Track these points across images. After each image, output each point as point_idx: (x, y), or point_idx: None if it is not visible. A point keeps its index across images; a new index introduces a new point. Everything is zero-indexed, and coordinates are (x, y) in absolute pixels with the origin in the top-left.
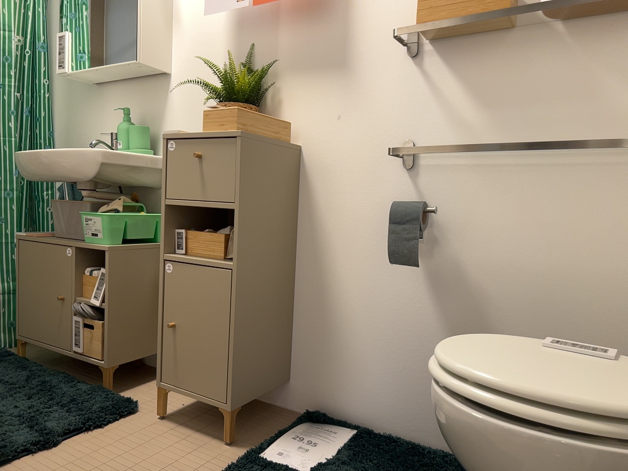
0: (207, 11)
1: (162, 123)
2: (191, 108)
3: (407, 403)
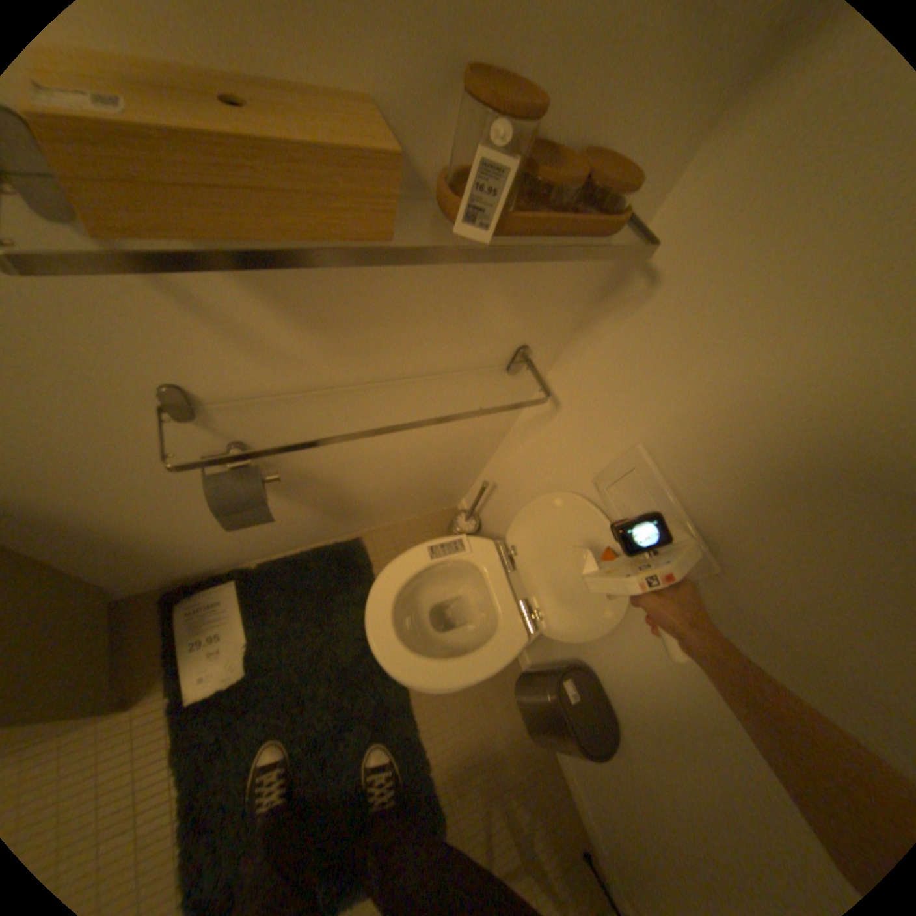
0: None
1: None
2: None
3: (271, 543)
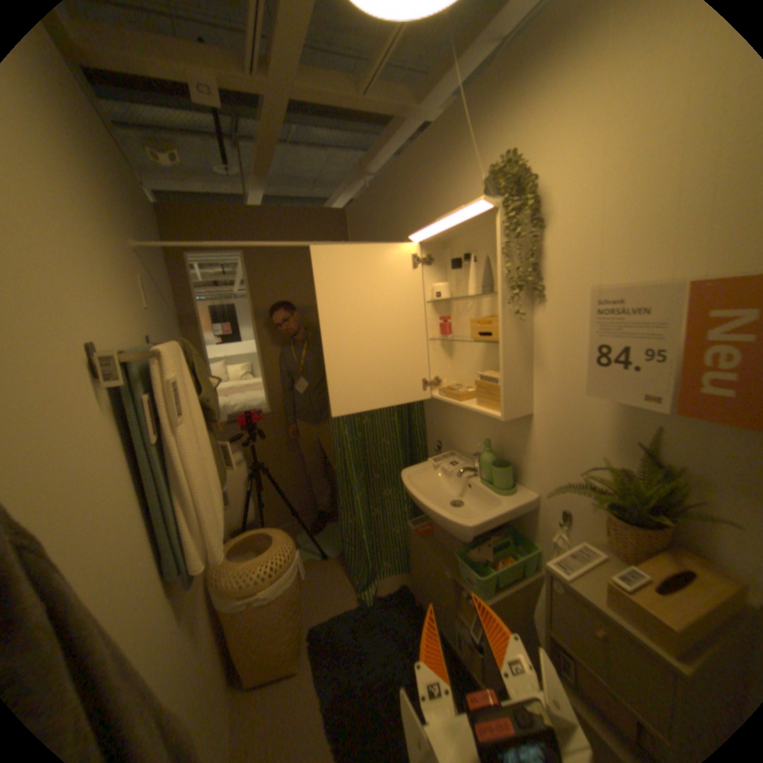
0: (592, 391)
1: (525, 457)
2: (560, 459)
3: None
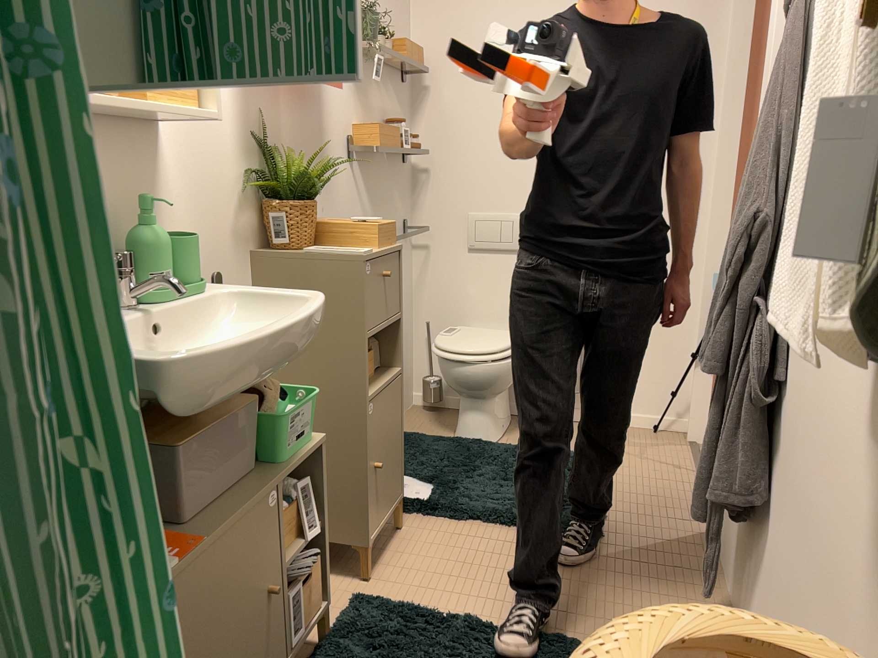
0: None
1: (162, 221)
2: (205, 195)
3: None
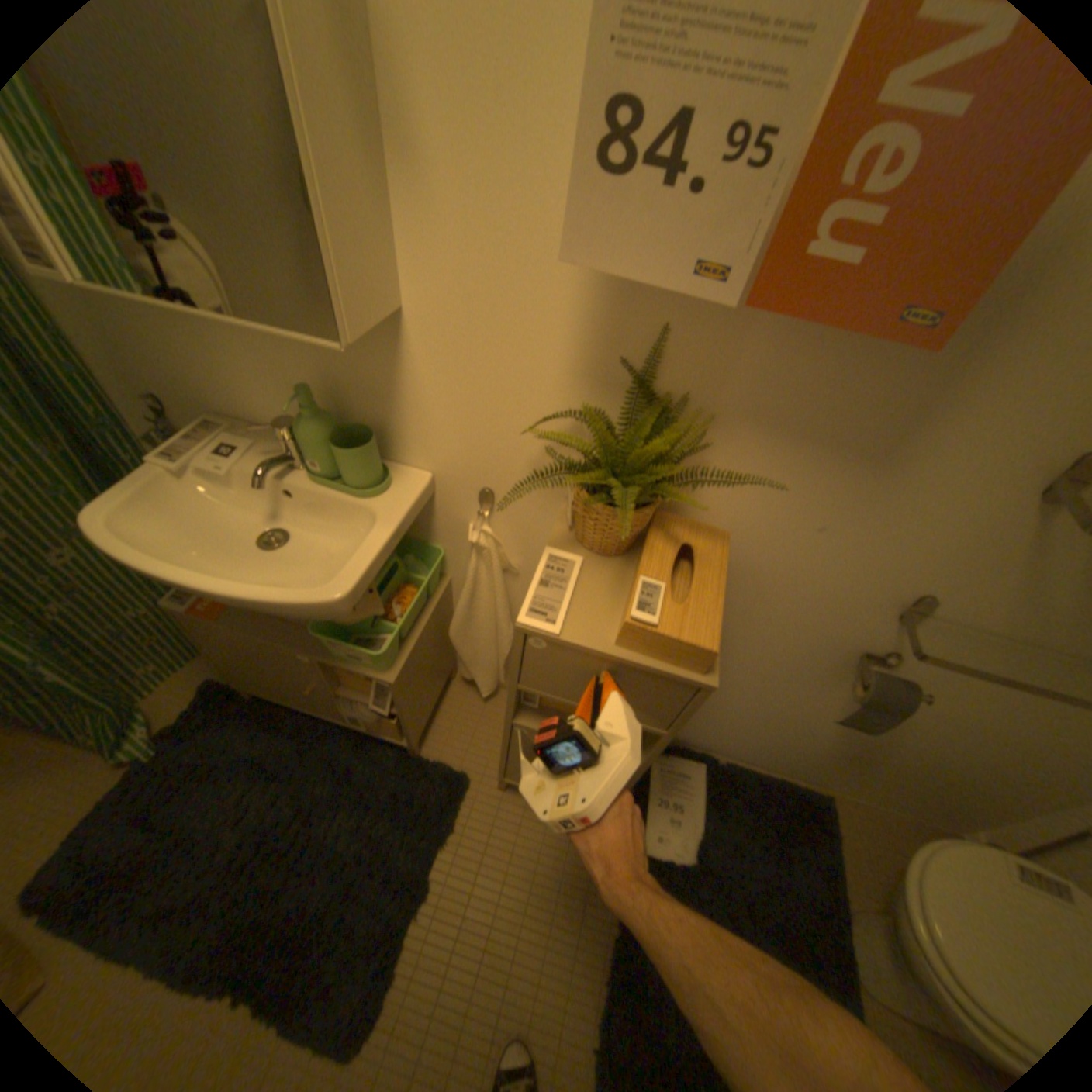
0: (577, 248)
1: (394, 407)
2: (471, 404)
3: (763, 751)
